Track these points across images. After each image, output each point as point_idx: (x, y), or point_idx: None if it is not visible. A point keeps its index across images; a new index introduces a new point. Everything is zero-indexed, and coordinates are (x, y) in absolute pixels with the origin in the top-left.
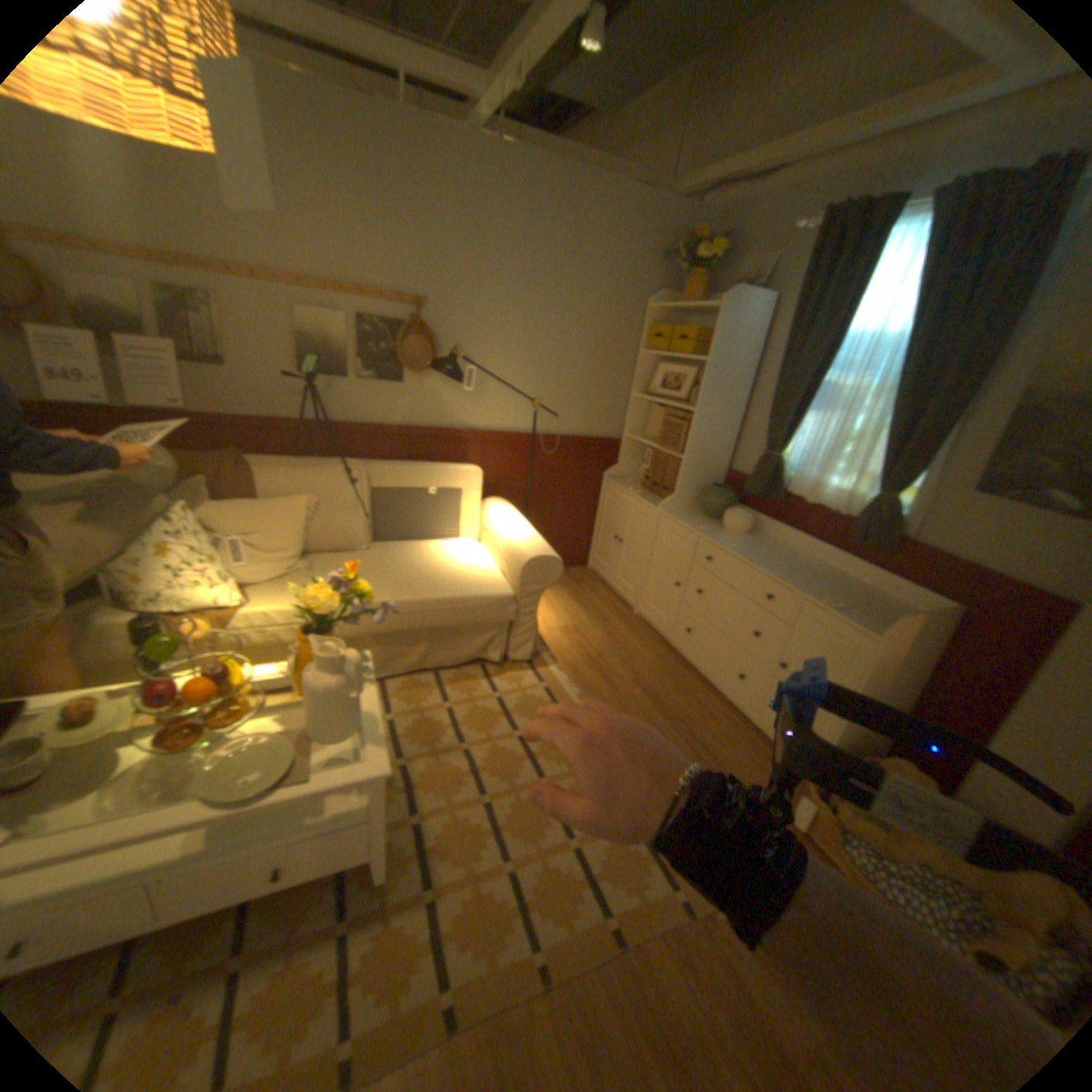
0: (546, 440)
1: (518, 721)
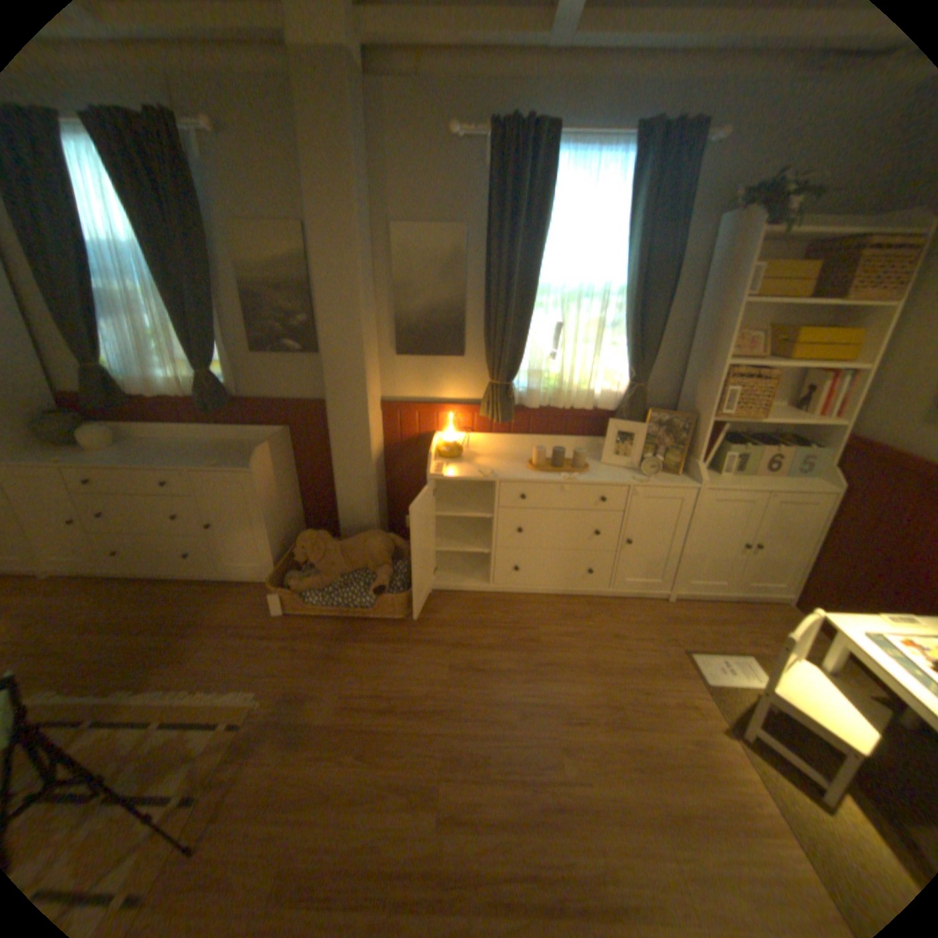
0: None
1: None
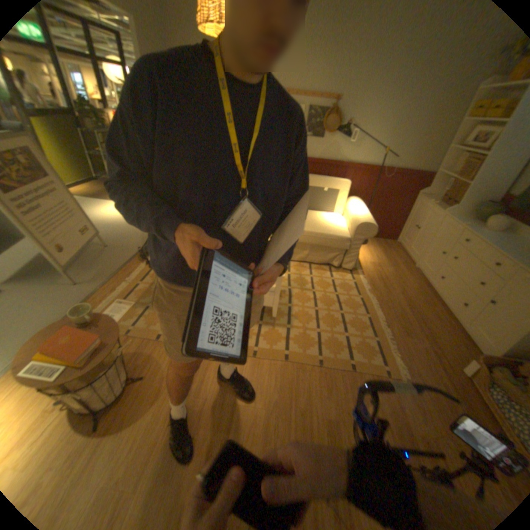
0: (389, 170)
1: (338, 290)
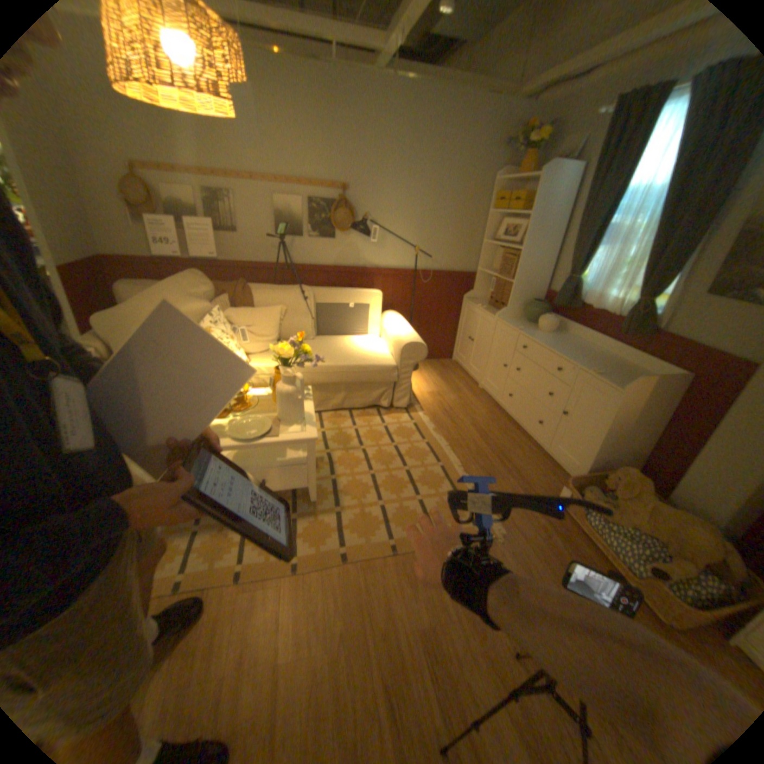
0: (424, 273)
1: (394, 438)
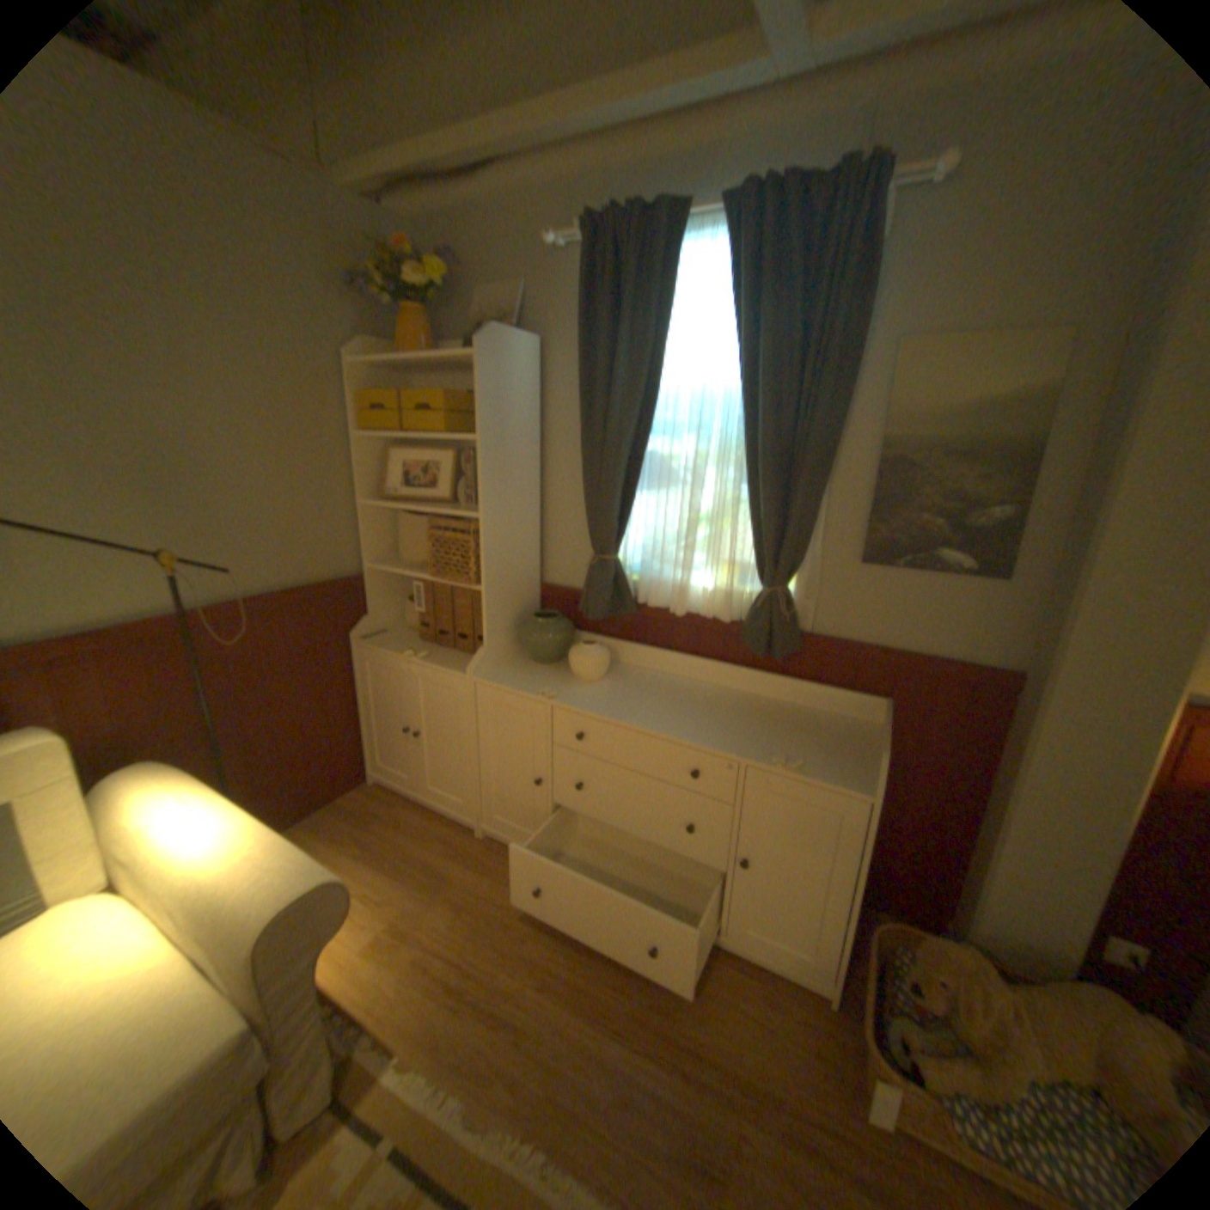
0: (216, 613)
1: None
